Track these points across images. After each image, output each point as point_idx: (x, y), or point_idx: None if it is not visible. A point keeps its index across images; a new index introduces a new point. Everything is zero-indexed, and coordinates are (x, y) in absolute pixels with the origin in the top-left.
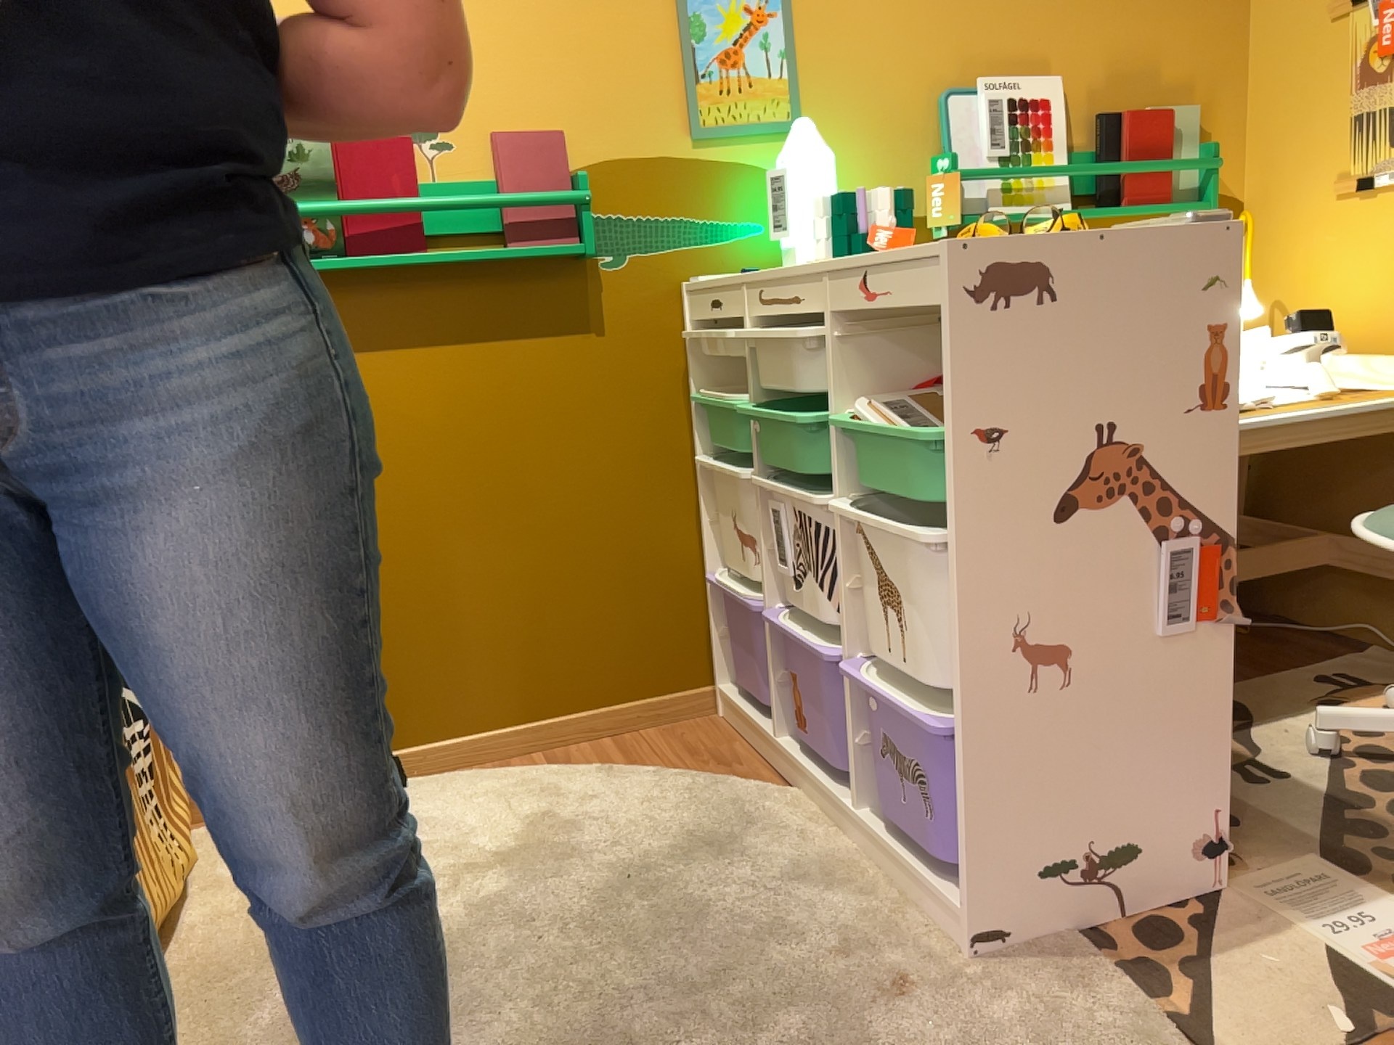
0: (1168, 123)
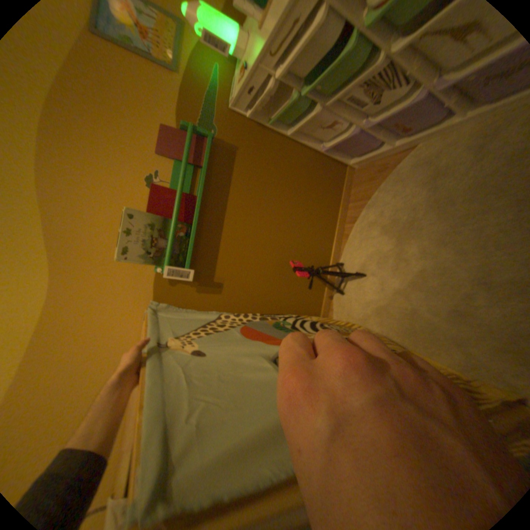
0: None
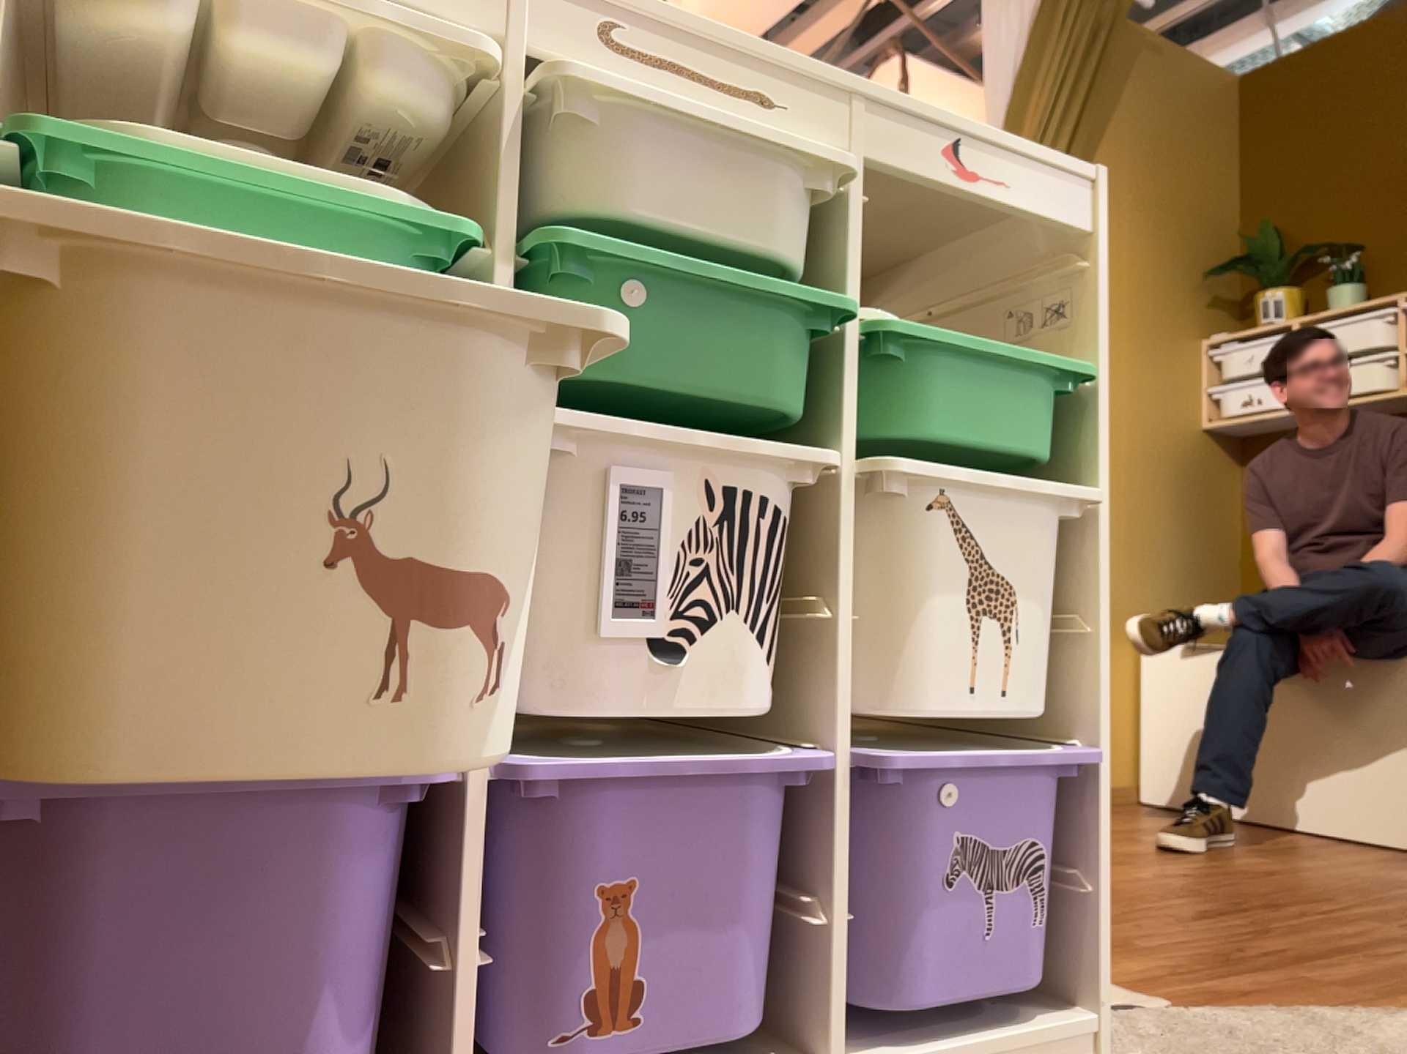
0: None
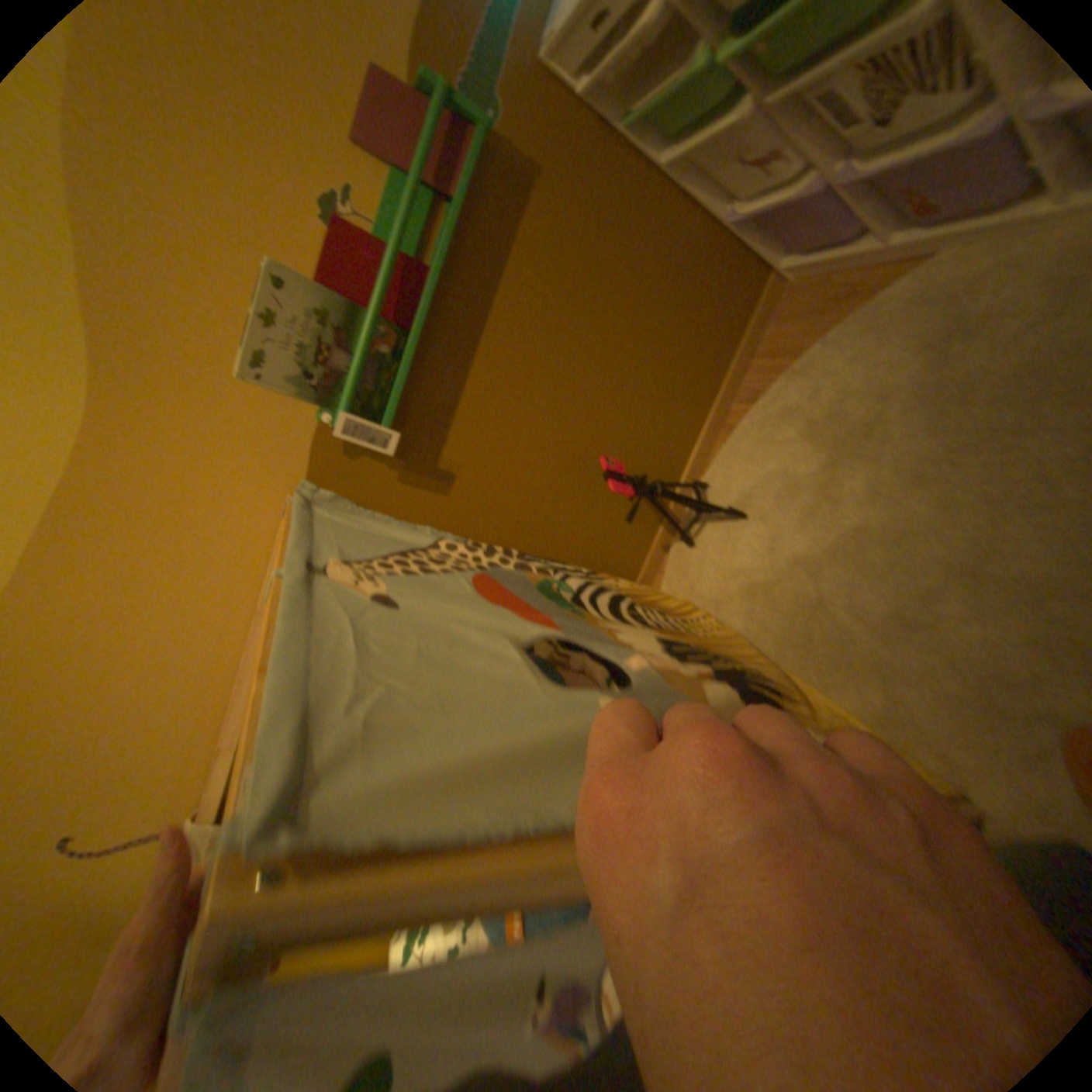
0: None
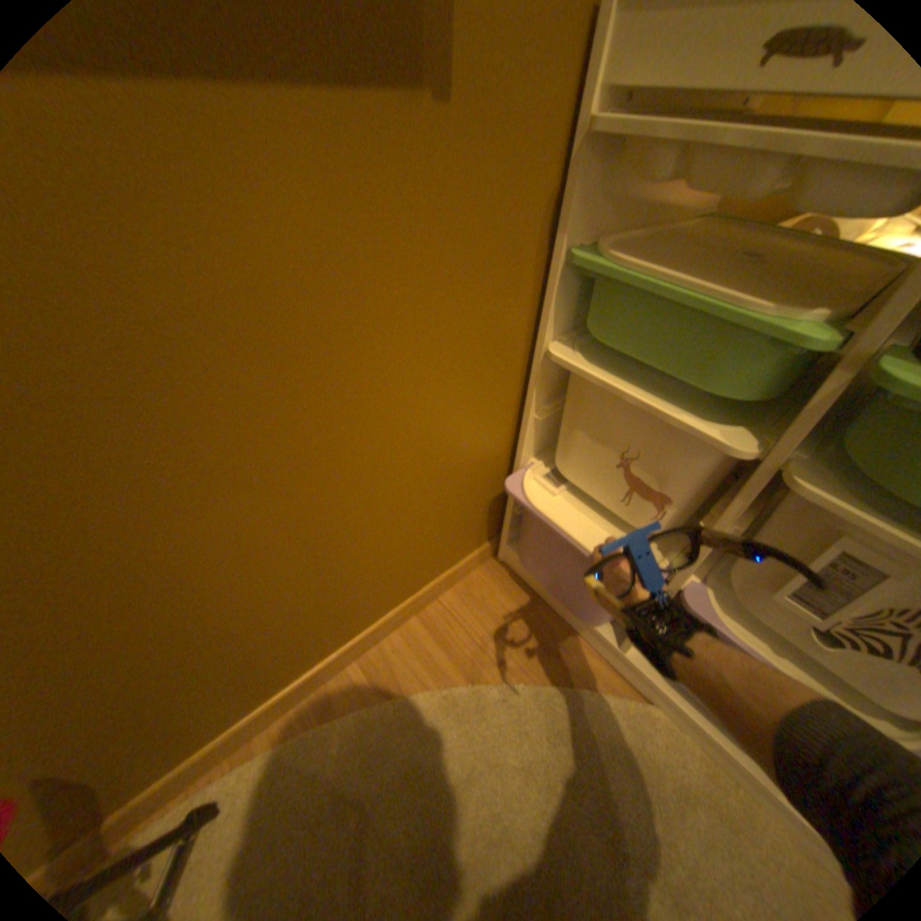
0: None
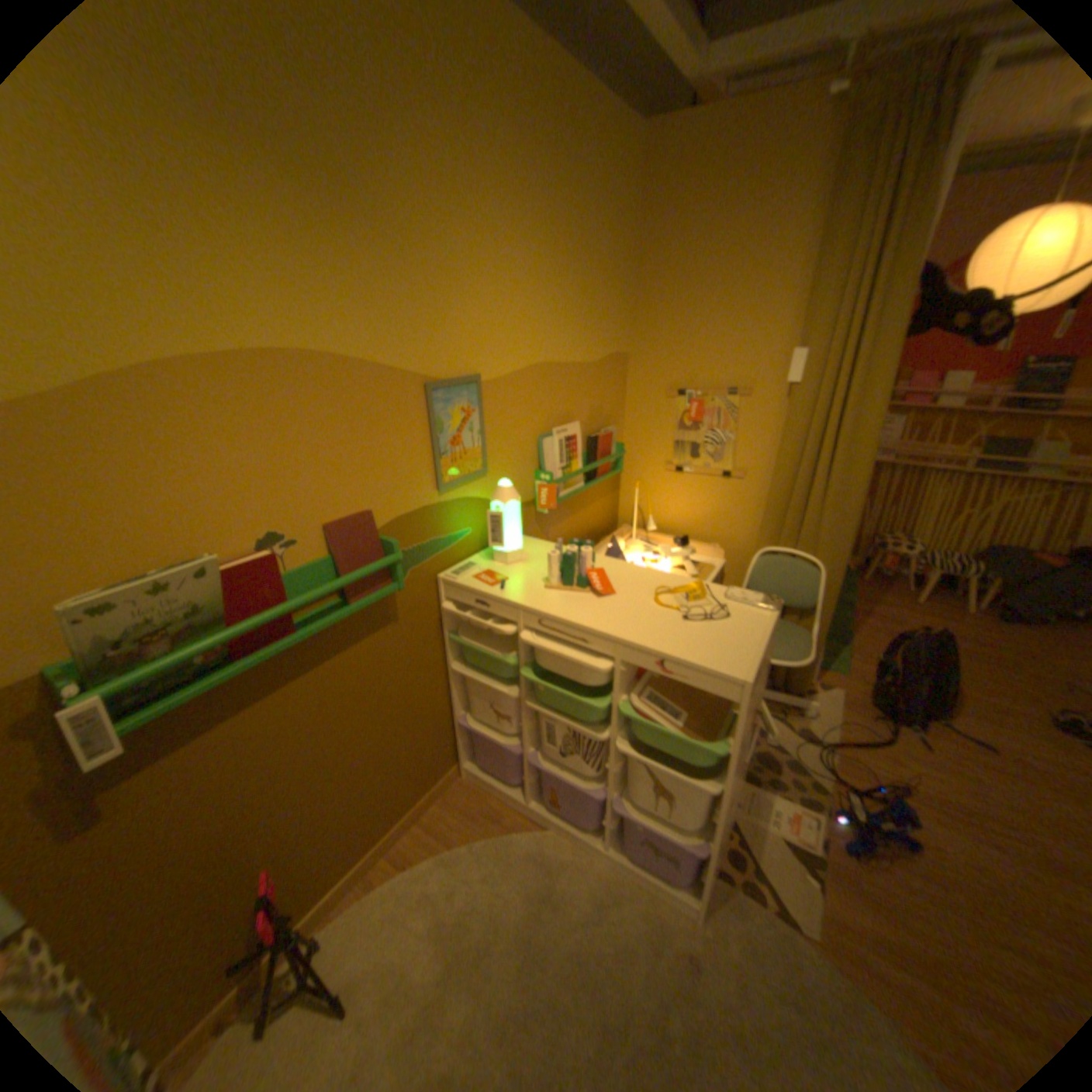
0: (612, 438)
